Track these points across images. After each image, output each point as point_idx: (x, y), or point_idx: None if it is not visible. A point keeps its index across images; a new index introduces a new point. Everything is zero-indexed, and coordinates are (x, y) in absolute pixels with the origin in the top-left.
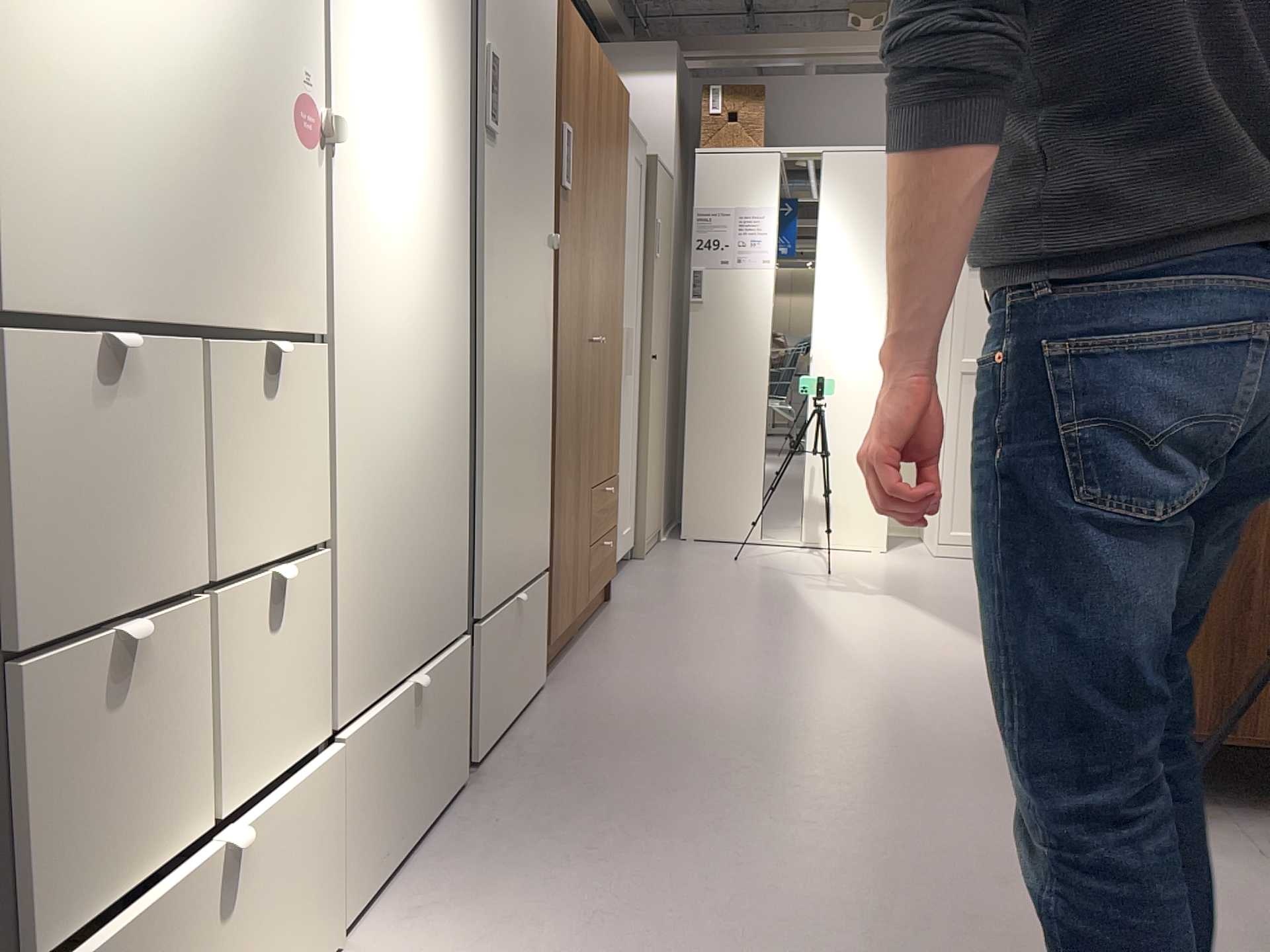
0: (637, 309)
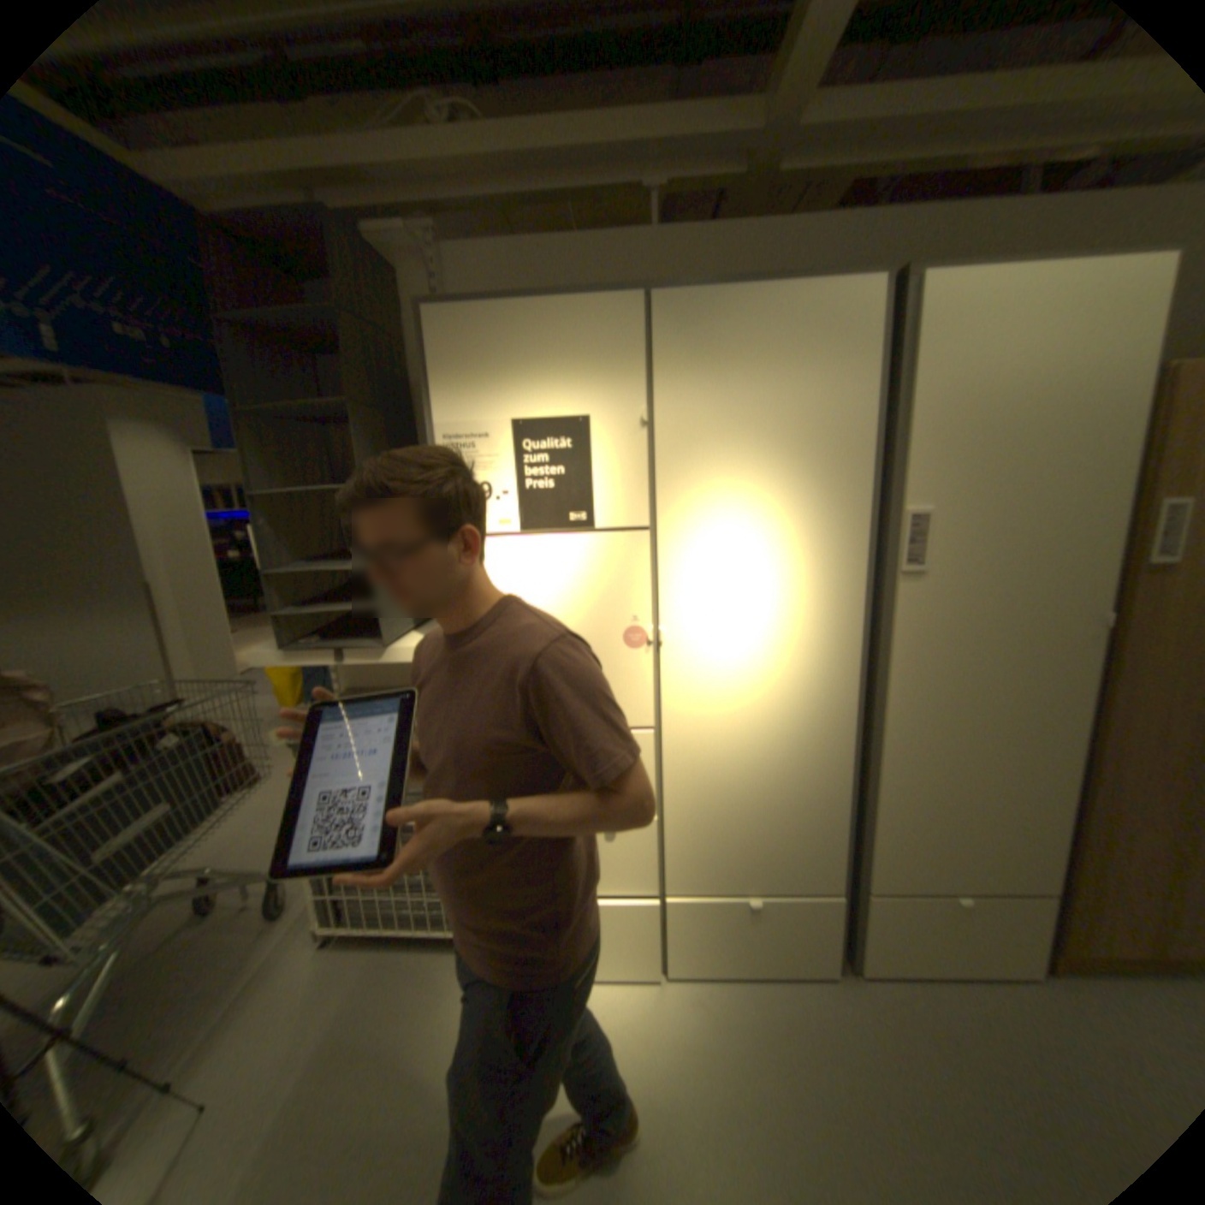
0: None
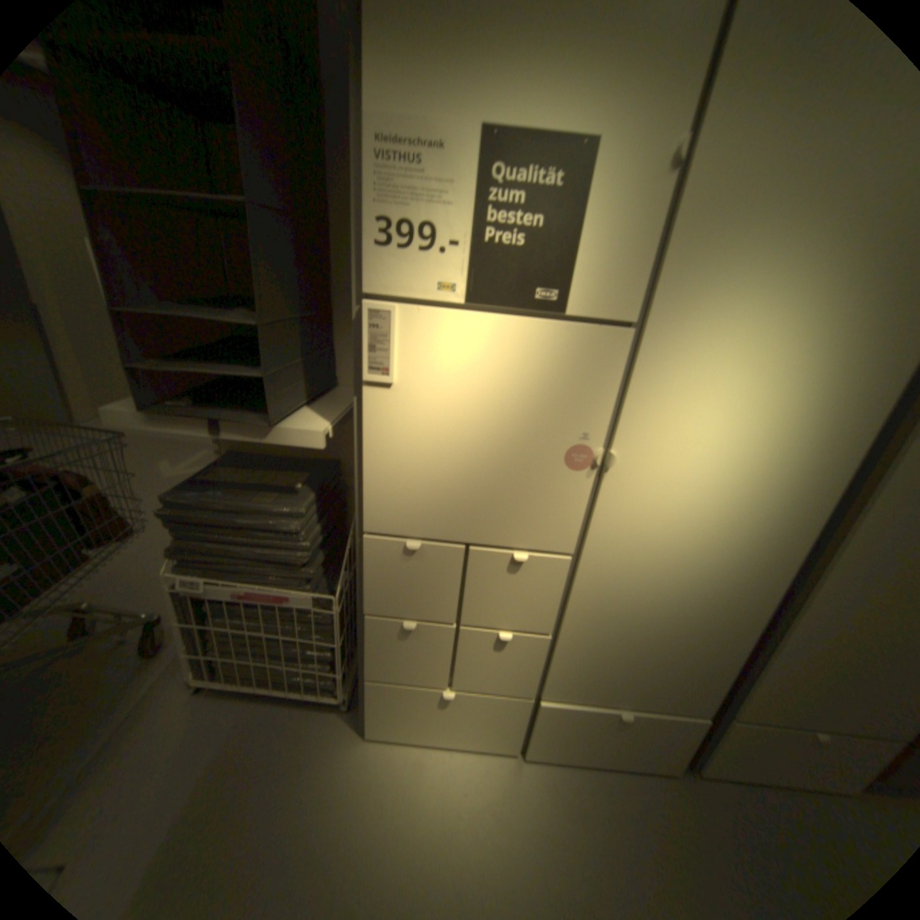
0: None
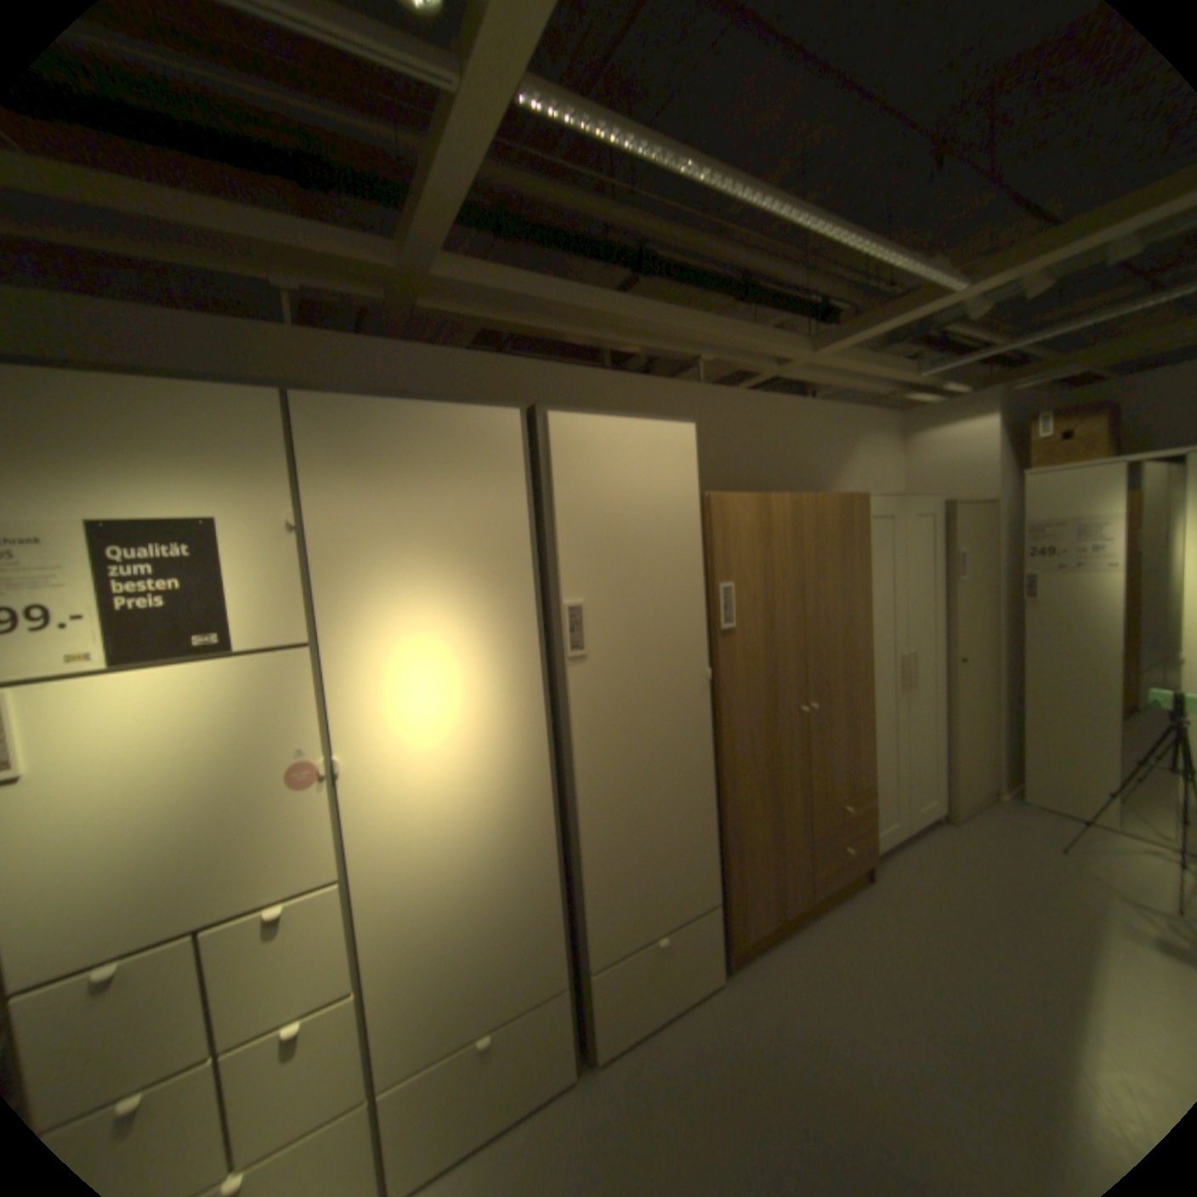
0: (937, 630)
